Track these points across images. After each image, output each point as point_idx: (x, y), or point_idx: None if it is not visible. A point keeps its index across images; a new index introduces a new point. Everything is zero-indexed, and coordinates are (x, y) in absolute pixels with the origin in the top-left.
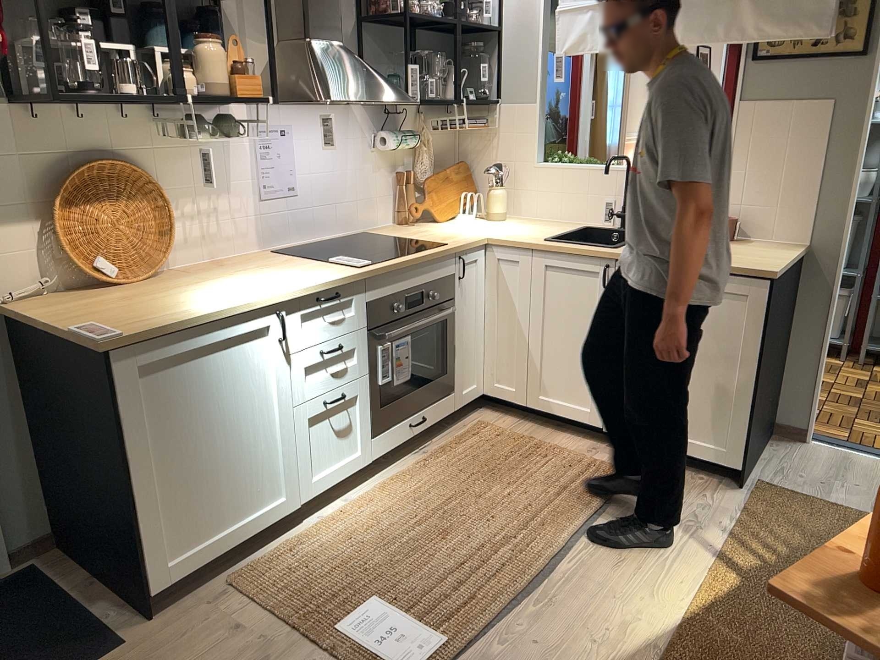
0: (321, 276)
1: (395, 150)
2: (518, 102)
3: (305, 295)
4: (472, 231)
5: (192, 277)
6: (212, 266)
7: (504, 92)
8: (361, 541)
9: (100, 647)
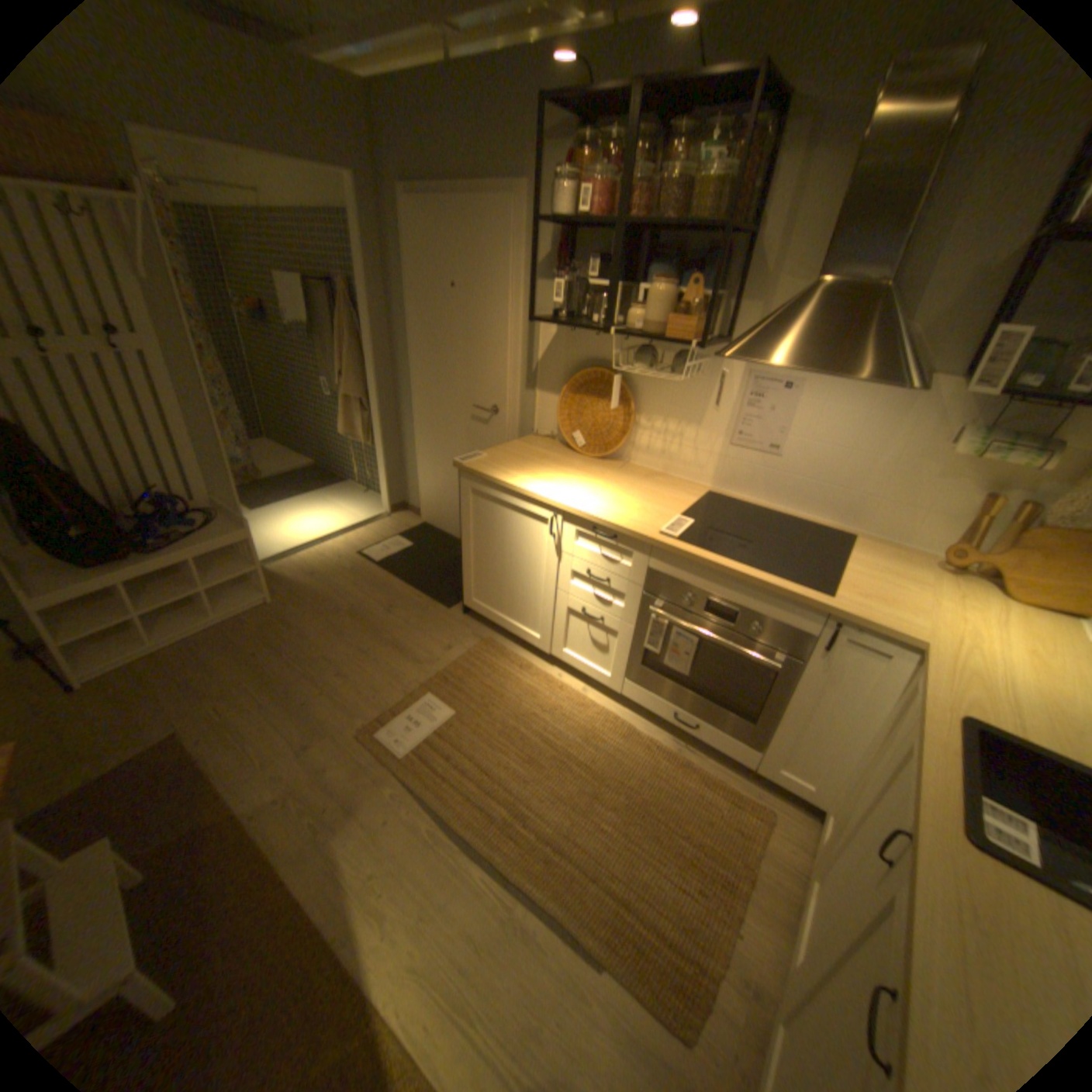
0: (619, 516)
1: (978, 456)
2: None
3: (582, 518)
4: (972, 631)
5: (607, 470)
6: (645, 473)
7: None
8: (524, 700)
9: (447, 601)
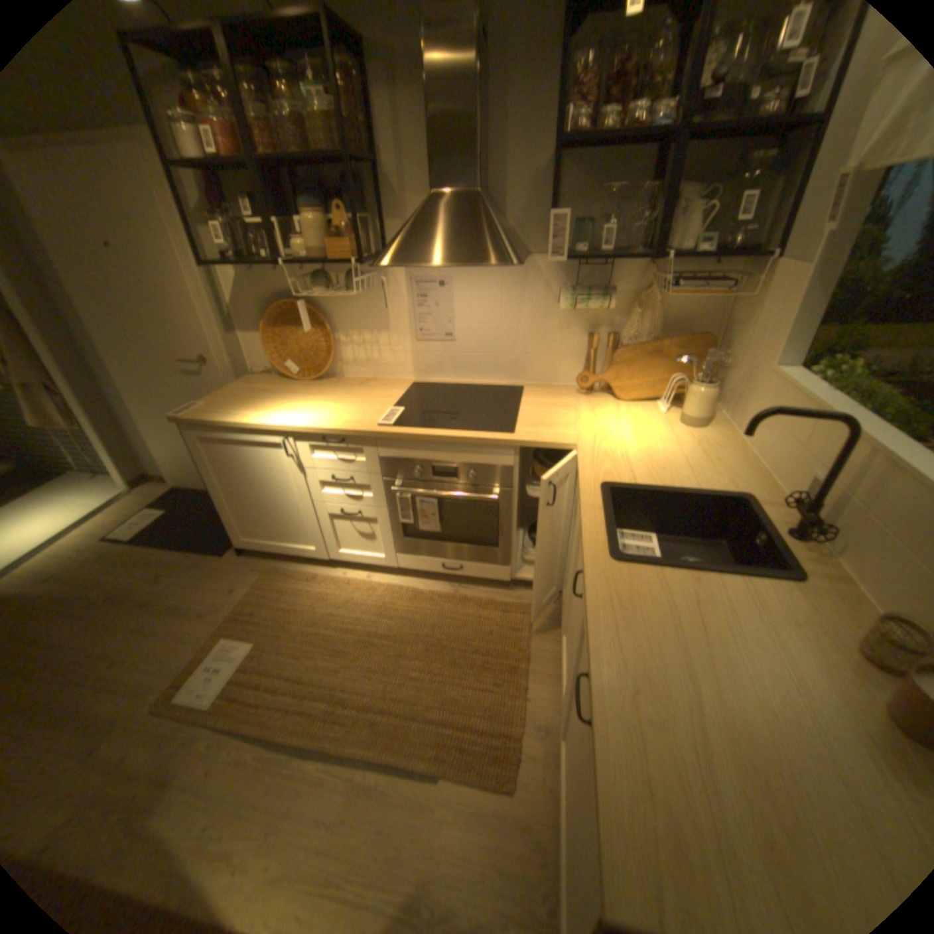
0: (341, 421)
1: (573, 309)
2: (797, 259)
3: (310, 432)
4: (599, 428)
5: (325, 387)
6: (359, 382)
7: (792, 238)
8: (317, 605)
9: (218, 550)
